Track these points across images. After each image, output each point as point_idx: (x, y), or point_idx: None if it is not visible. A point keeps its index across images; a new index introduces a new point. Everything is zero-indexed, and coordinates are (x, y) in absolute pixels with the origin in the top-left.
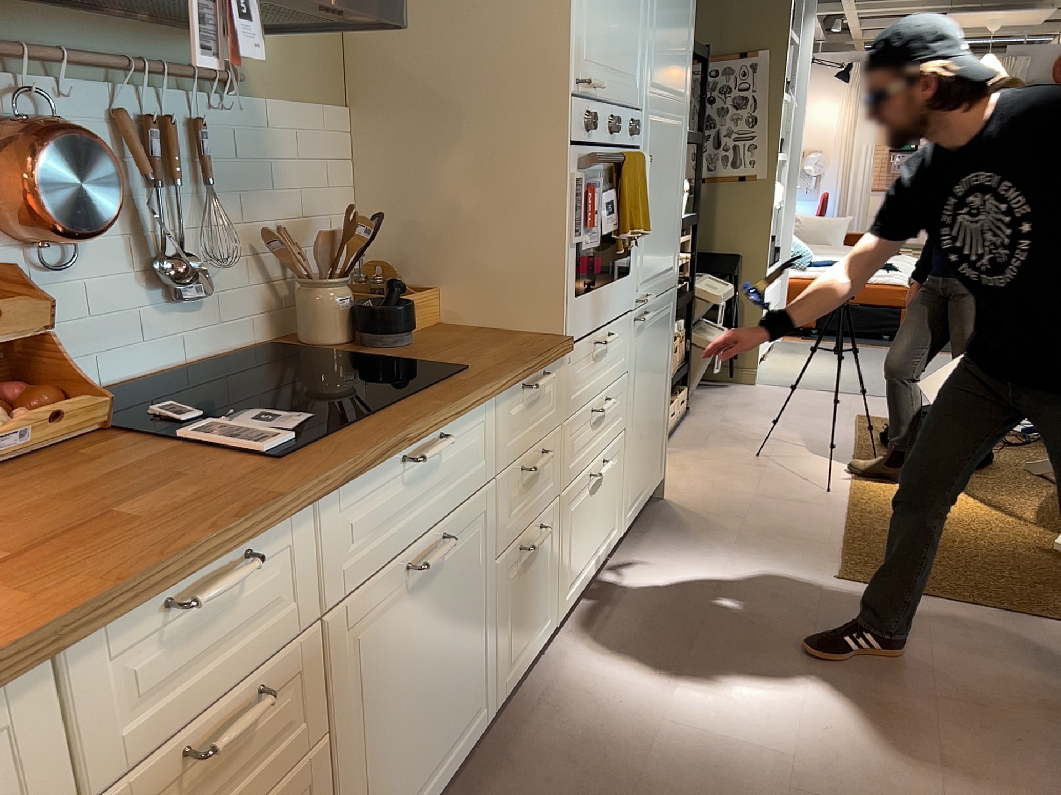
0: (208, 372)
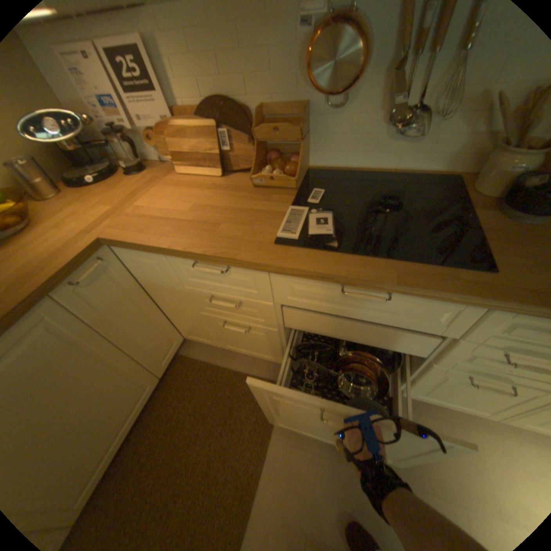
0: (400, 177)
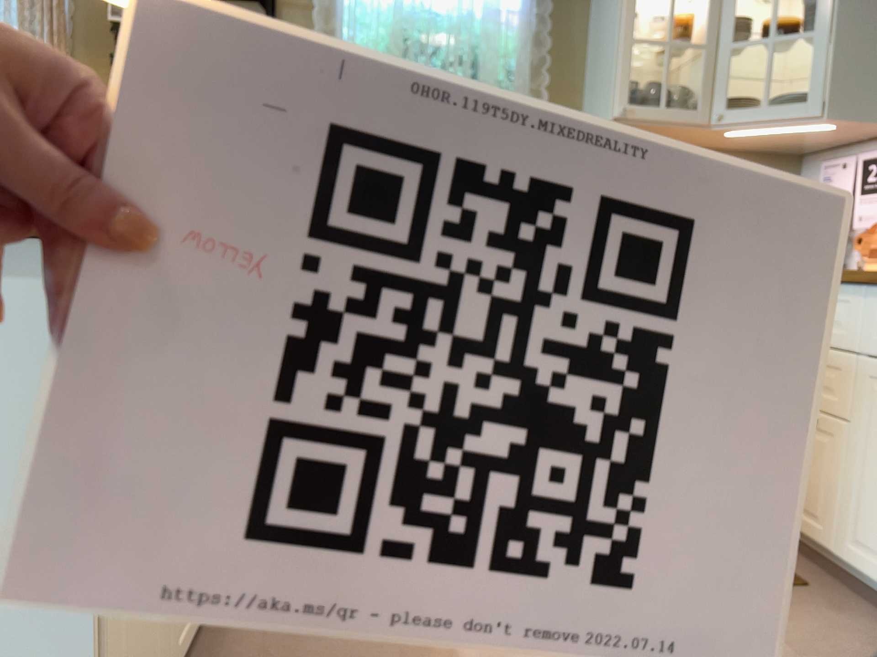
0: None
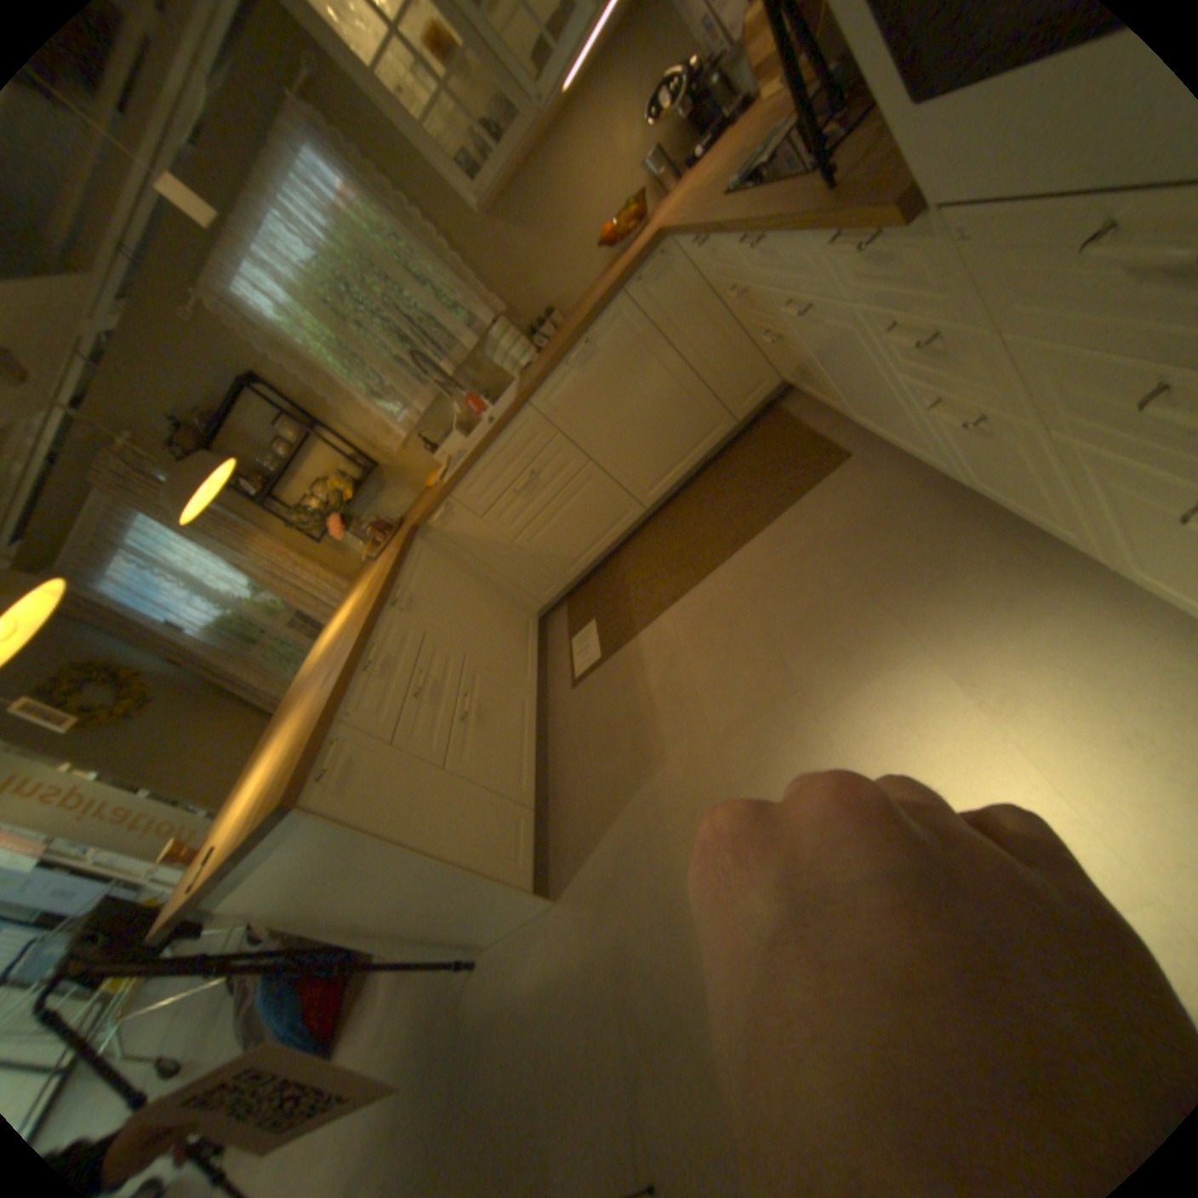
0: None
